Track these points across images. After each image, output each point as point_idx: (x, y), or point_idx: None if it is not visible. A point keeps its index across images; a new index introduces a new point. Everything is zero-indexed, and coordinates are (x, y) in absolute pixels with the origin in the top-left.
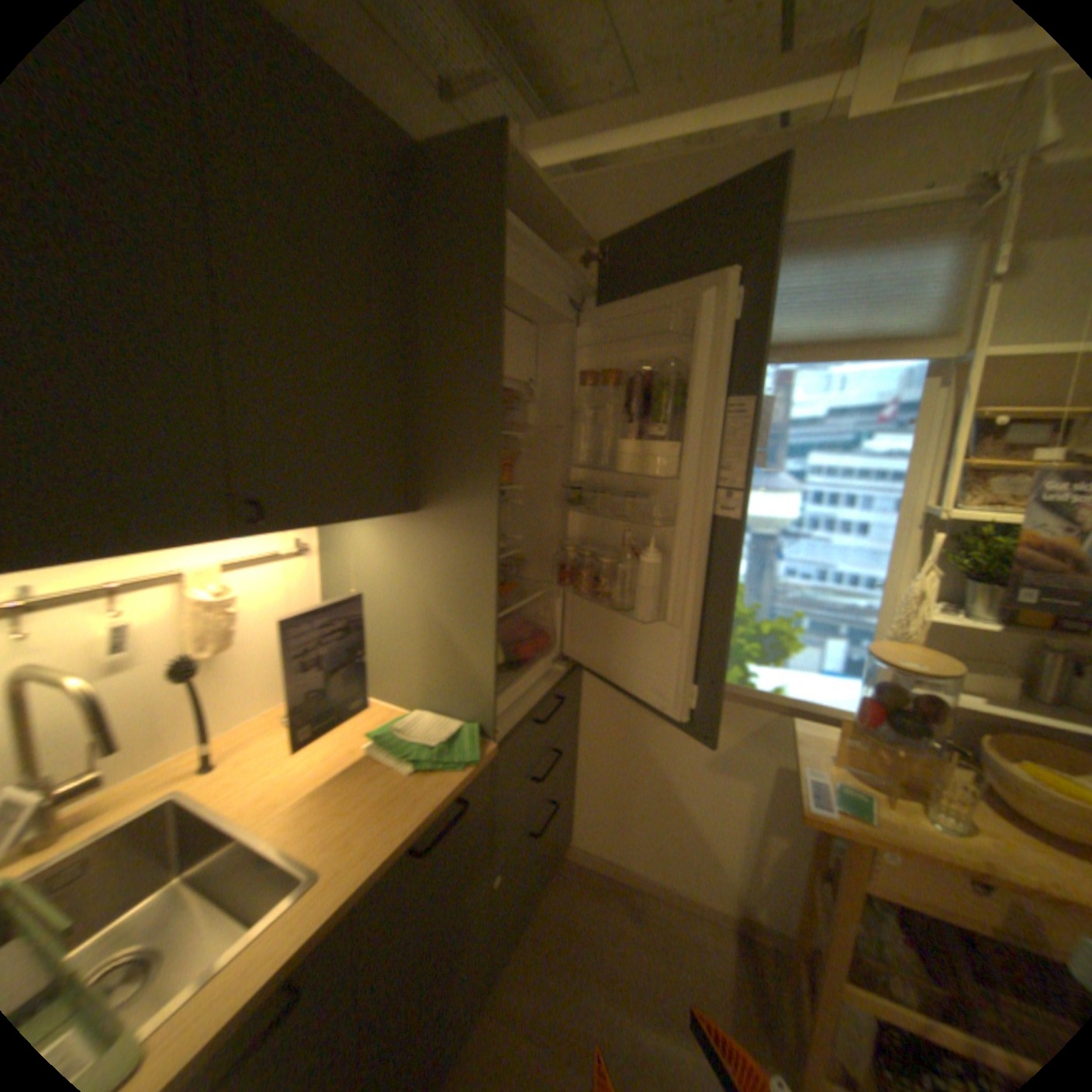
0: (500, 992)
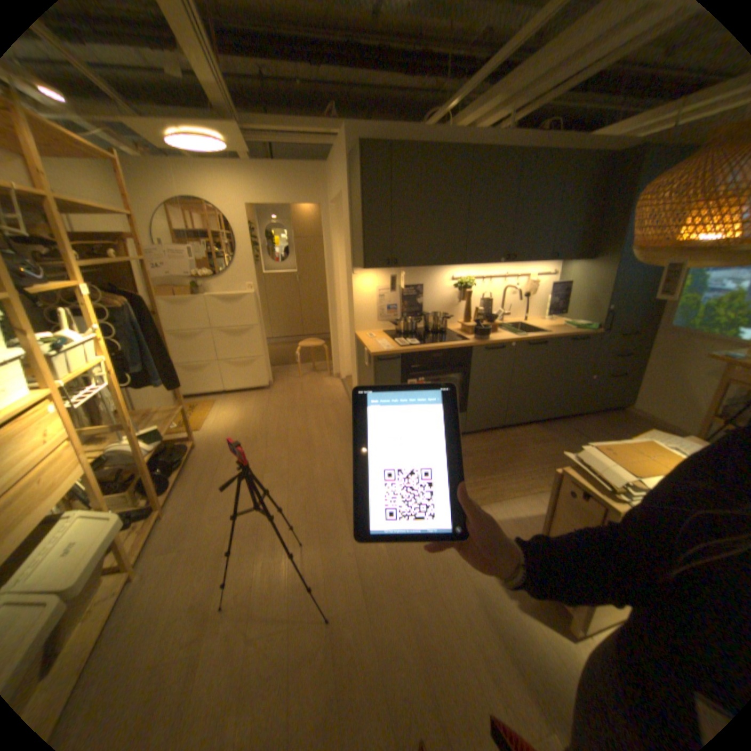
0: (586, 420)
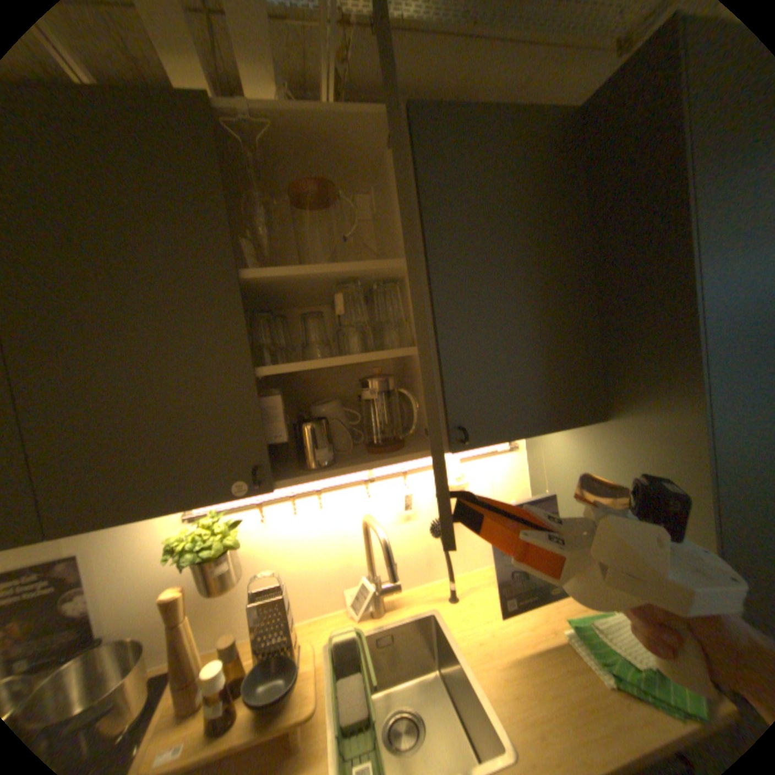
0: None
